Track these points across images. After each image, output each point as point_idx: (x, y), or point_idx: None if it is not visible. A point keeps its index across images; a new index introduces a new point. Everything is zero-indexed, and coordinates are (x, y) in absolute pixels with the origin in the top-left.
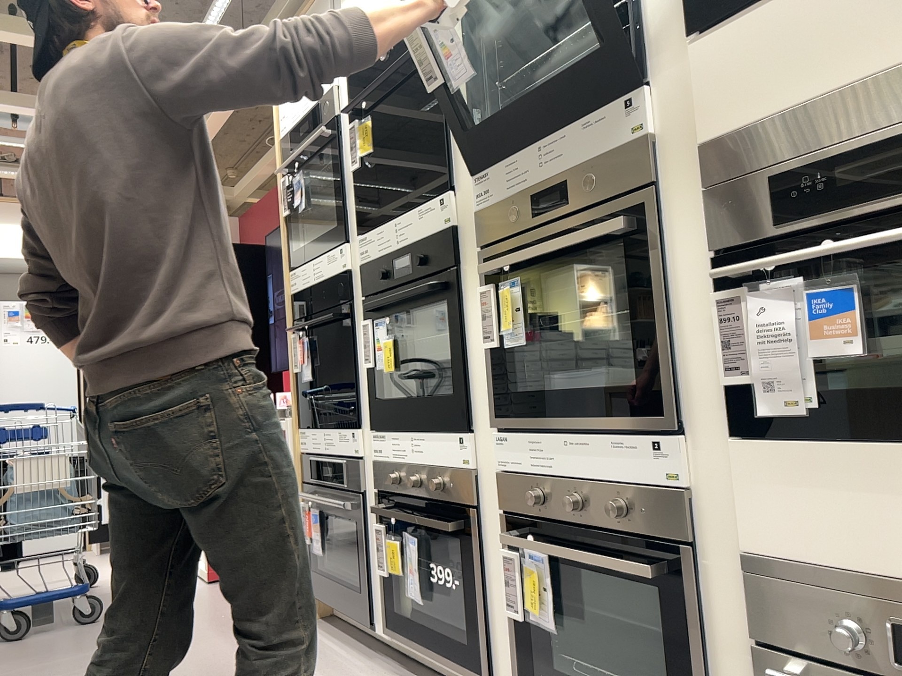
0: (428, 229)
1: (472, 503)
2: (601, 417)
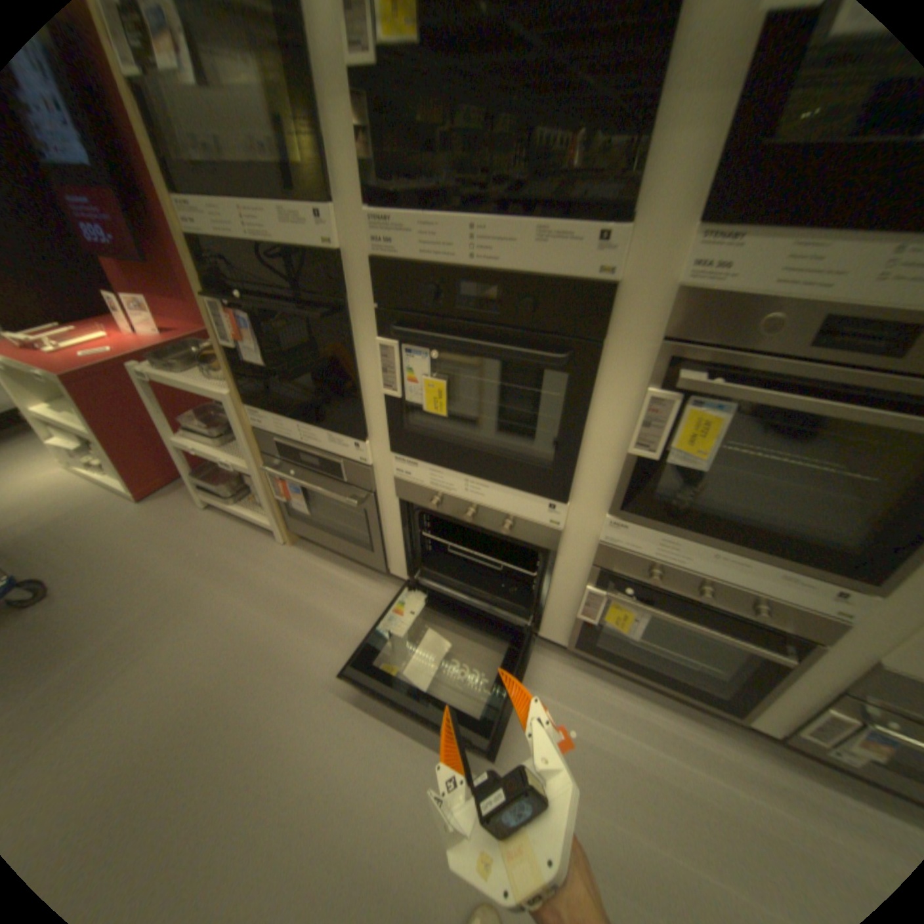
0: (557, 266)
1: (554, 549)
2: (787, 558)
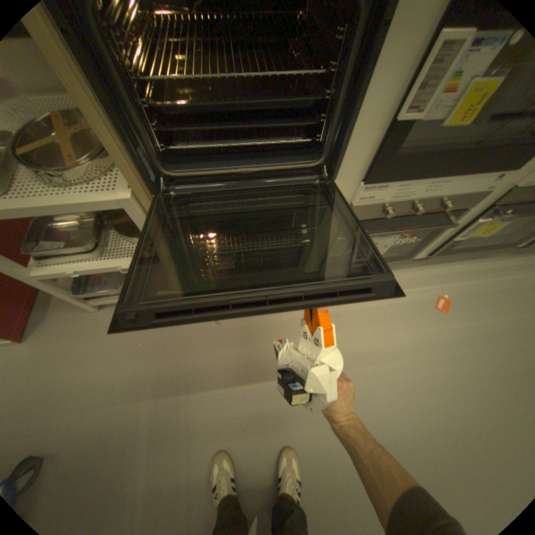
0: None
1: (471, 206)
2: None
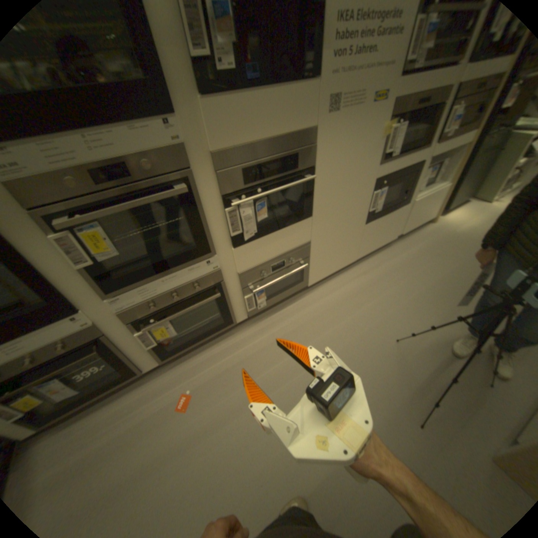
0: None
1: (97, 336)
2: (179, 265)
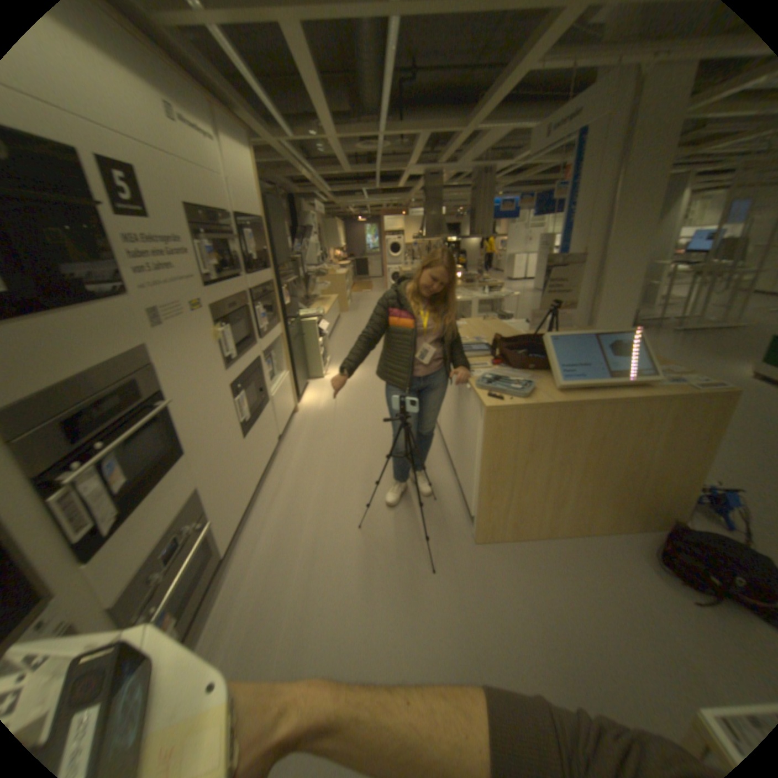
0: None
1: None
2: None
